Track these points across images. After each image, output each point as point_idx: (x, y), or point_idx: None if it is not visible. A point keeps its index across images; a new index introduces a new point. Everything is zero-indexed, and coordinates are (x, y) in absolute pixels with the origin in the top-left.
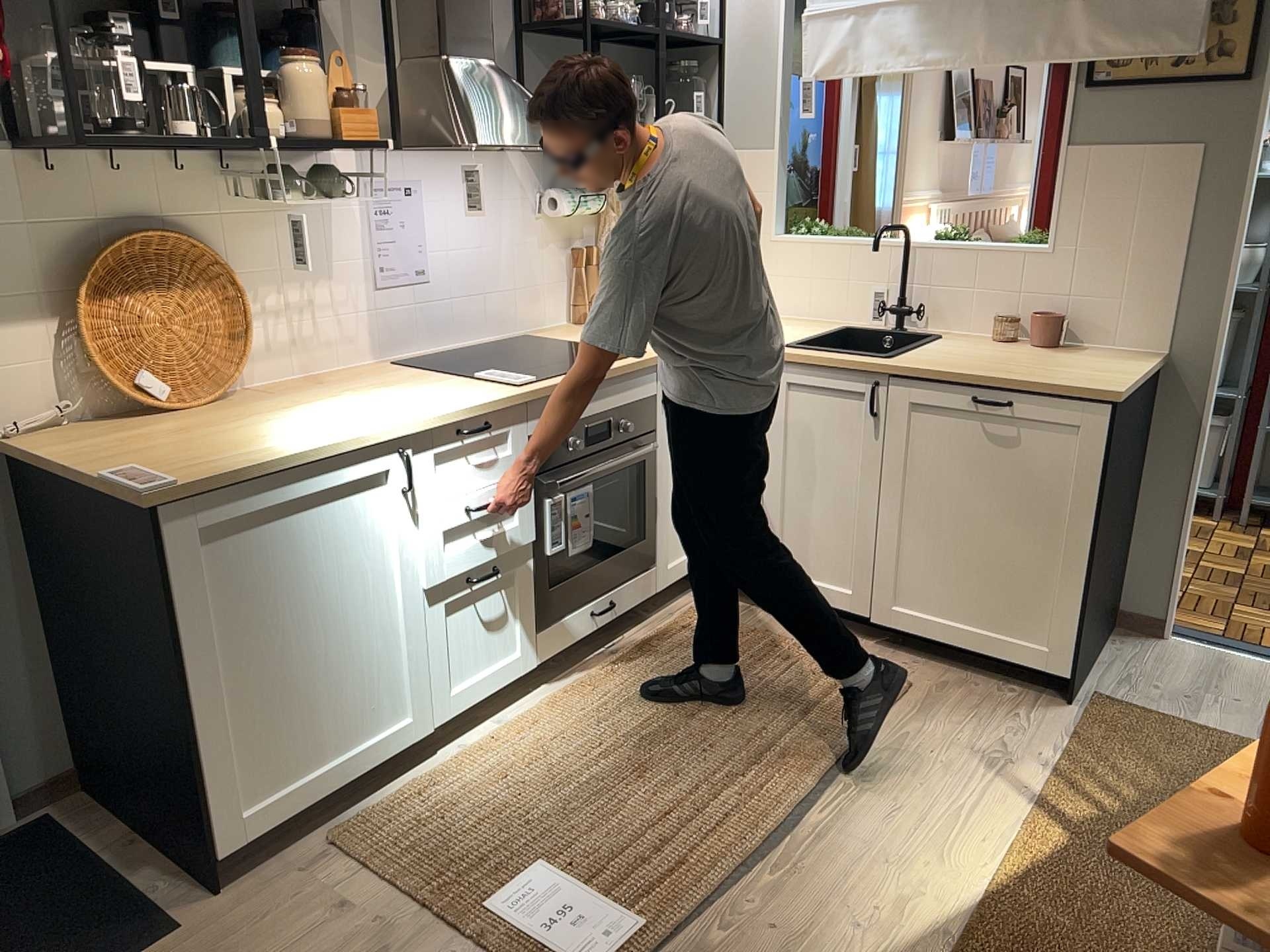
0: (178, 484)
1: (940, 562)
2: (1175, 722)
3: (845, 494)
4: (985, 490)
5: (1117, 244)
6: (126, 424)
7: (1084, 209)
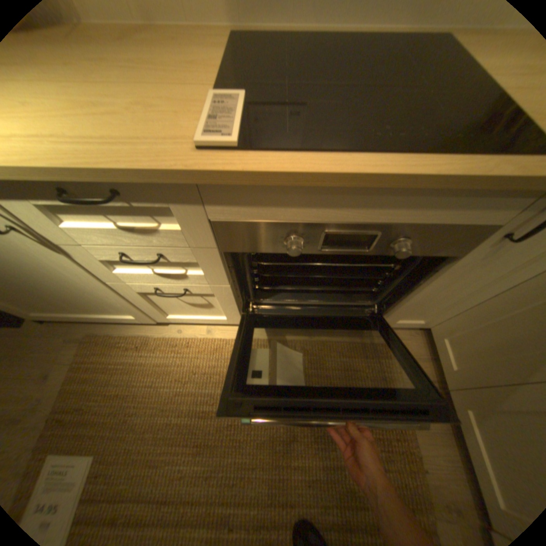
0: None
1: None
2: None
3: None
4: None
5: None
6: None
7: None
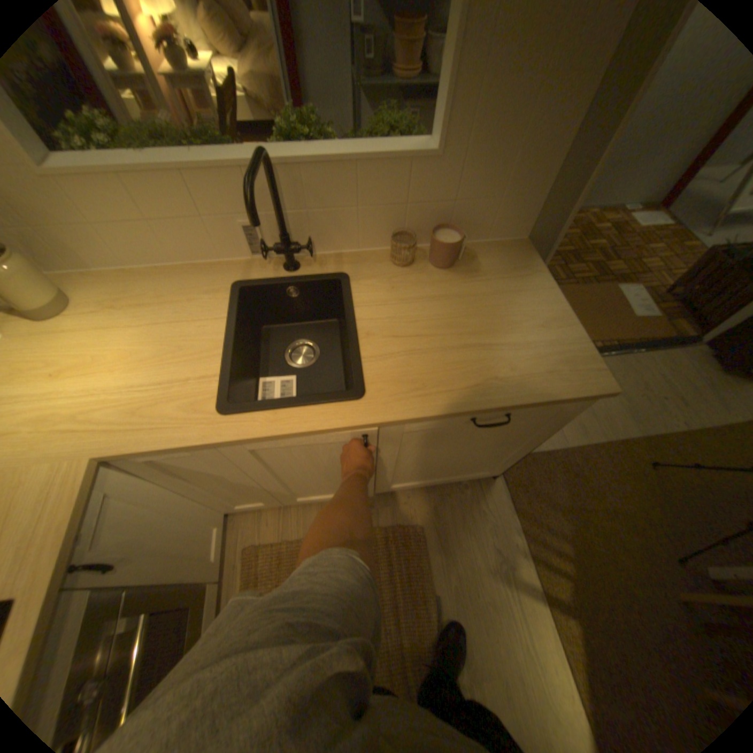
0: None
1: (420, 472)
2: (536, 461)
3: (337, 470)
4: (462, 447)
5: (507, 140)
6: None
7: (480, 94)
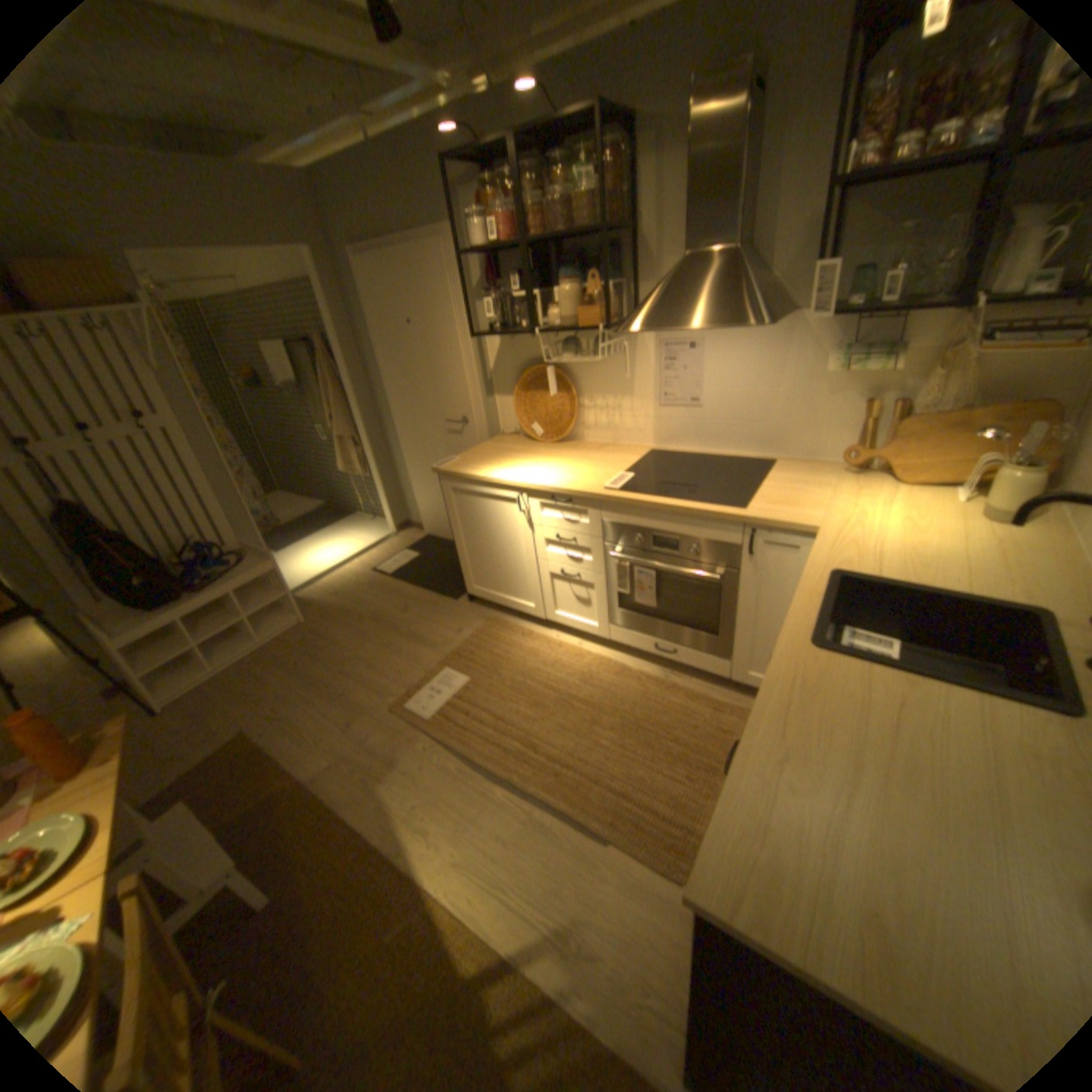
0: (441, 470)
1: None
2: None
3: None
4: None
5: None
6: (522, 441)
7: None
